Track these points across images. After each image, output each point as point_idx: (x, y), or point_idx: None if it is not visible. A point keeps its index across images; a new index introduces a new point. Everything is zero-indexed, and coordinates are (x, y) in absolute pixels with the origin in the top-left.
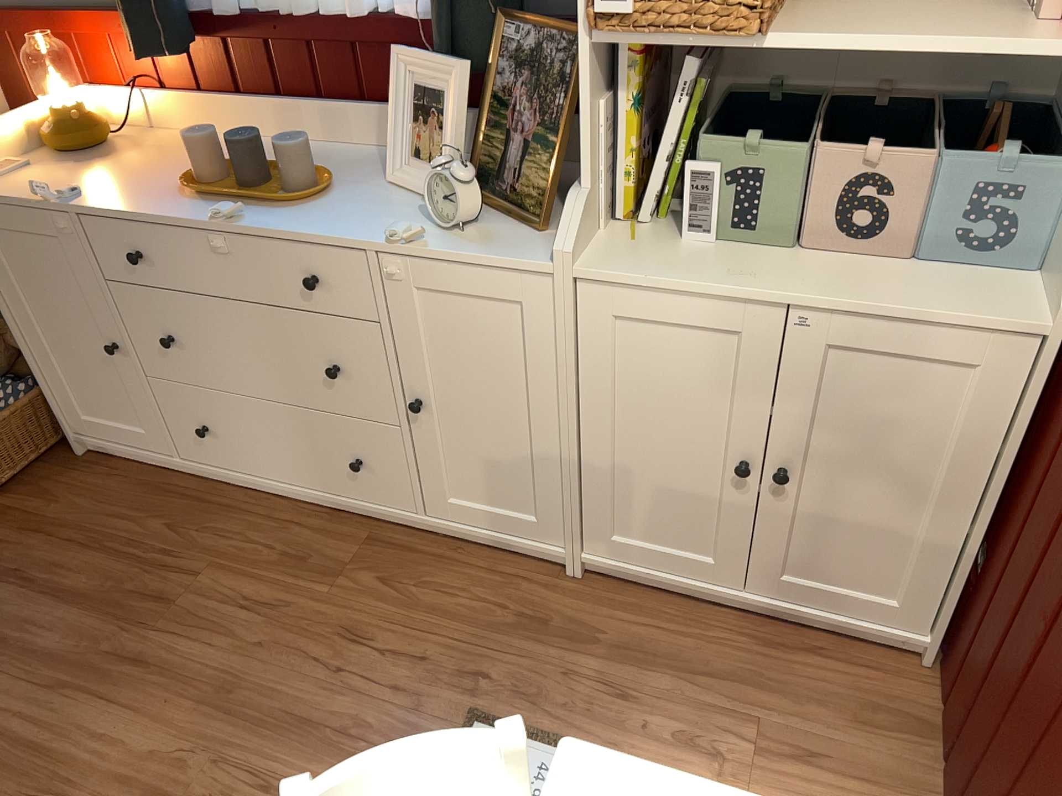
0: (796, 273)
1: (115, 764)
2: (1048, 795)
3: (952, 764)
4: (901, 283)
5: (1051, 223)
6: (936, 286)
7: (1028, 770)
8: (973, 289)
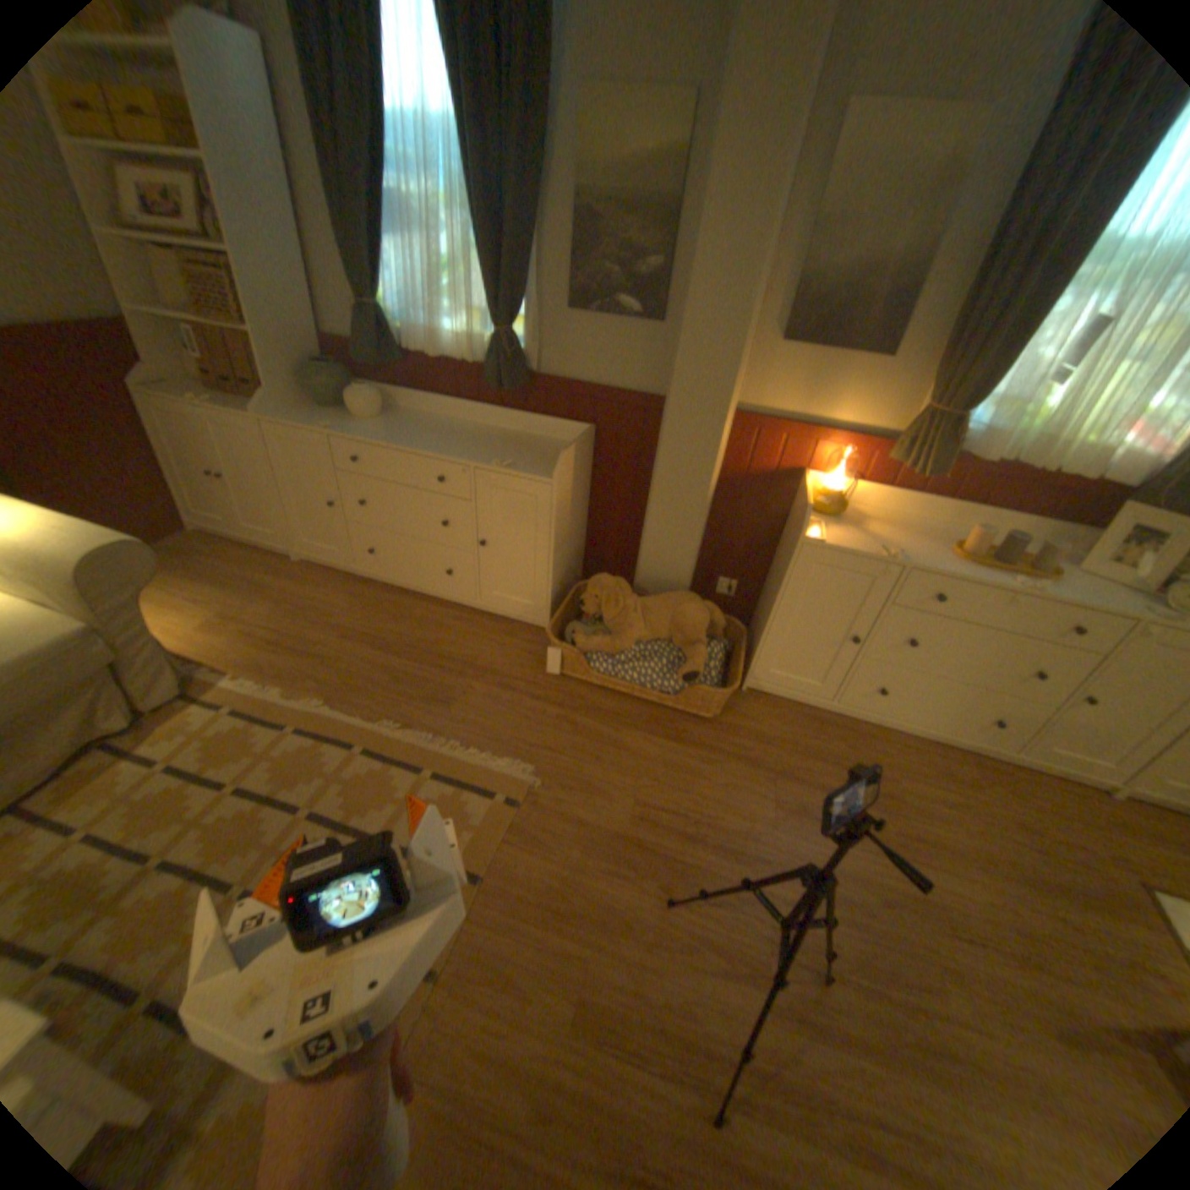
0: None
1: (976, 917)
2: None
3: None
4: None
5: None
6: None
7: None
8: None
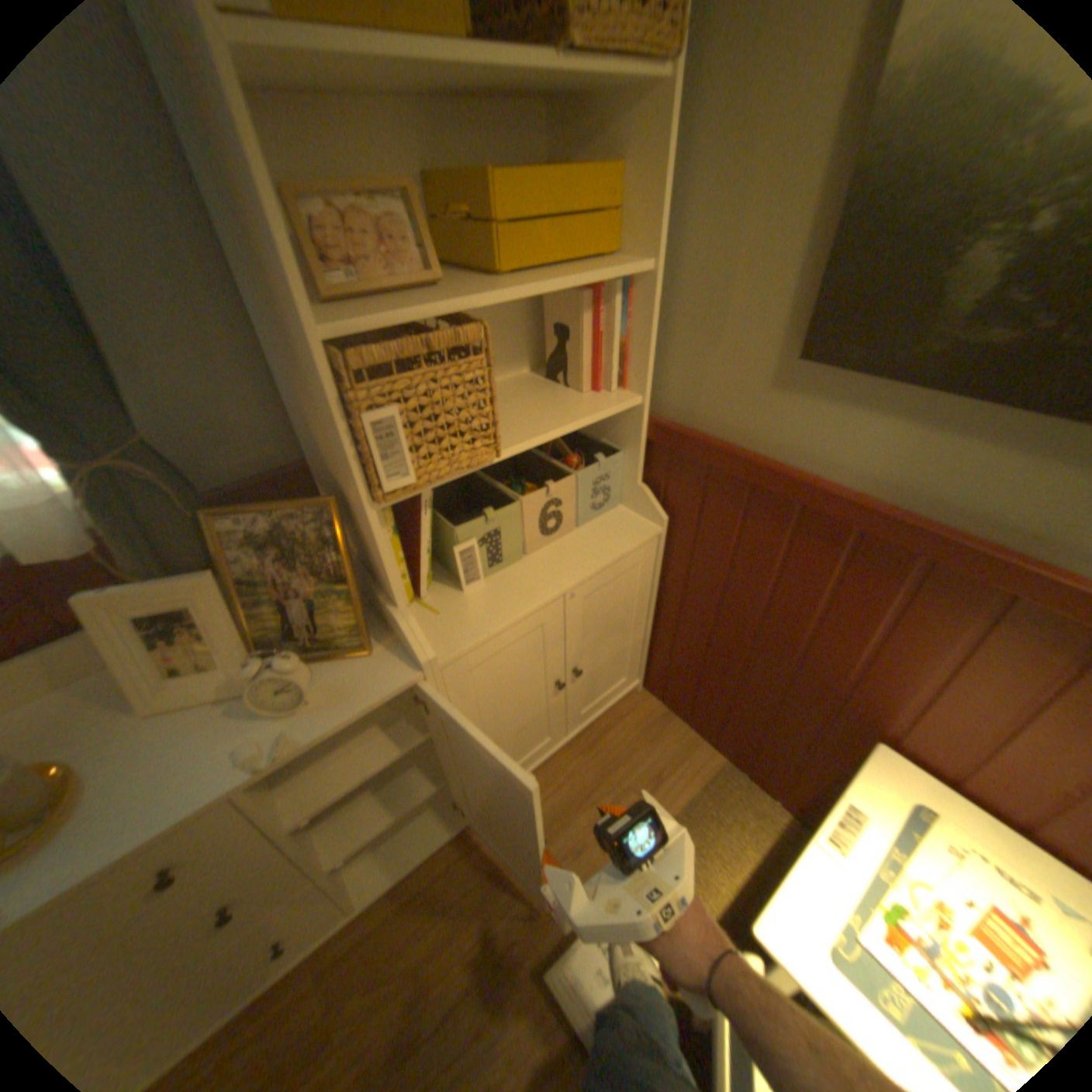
0: (547, 570)
1: None
2: (821, 715)
3: (708, 726)
4: (590, 543)
5: (626, 480)
6: (603, 535)
7: (793, 711)
8: (616, 527)
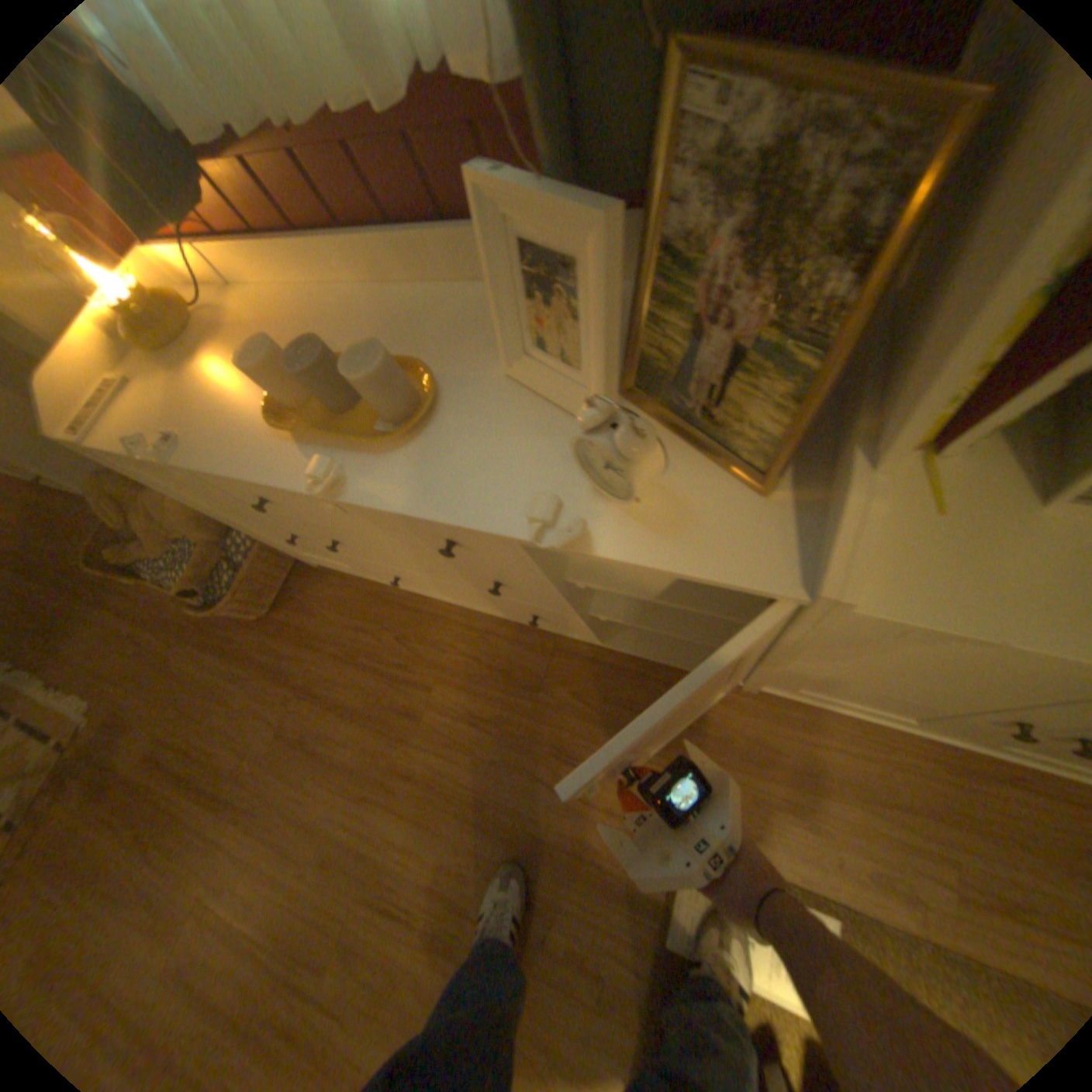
0: None
1: (410, 884)
2: None
3: None
4: None
5: None
6: None
7: None
8: None
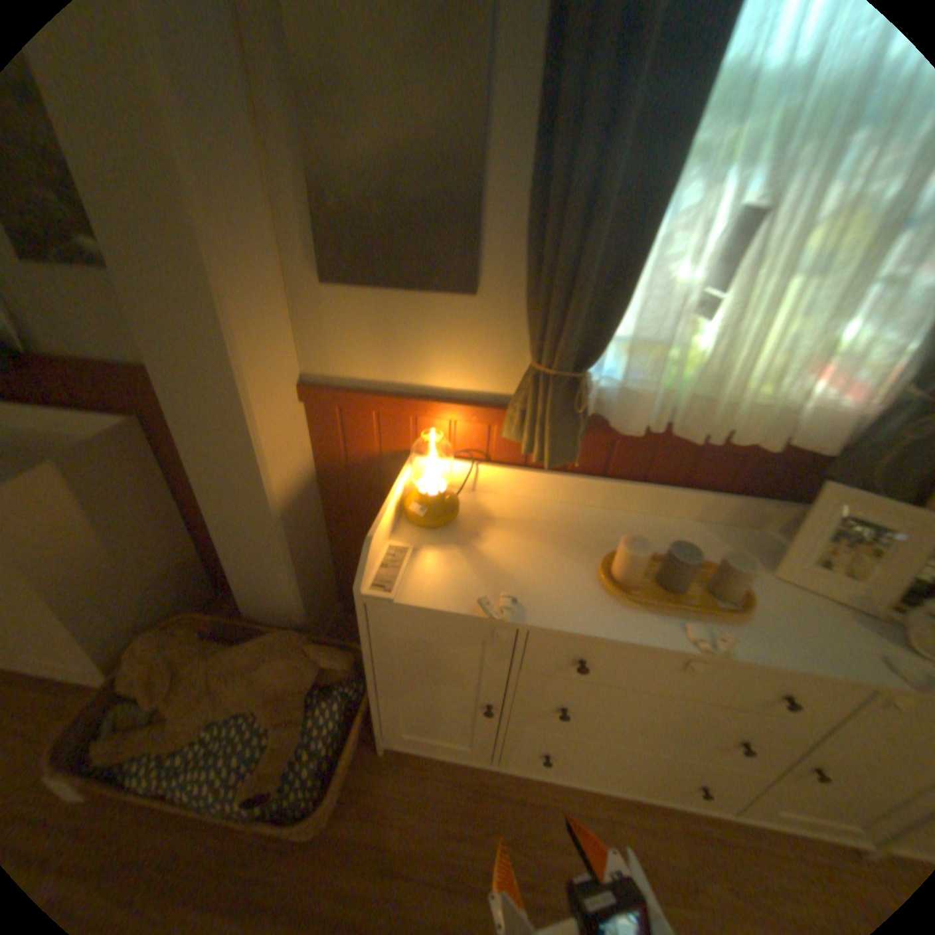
0: None
1: None
2: None
3: None
4: None
5: None
6: None
7: None
8: None
